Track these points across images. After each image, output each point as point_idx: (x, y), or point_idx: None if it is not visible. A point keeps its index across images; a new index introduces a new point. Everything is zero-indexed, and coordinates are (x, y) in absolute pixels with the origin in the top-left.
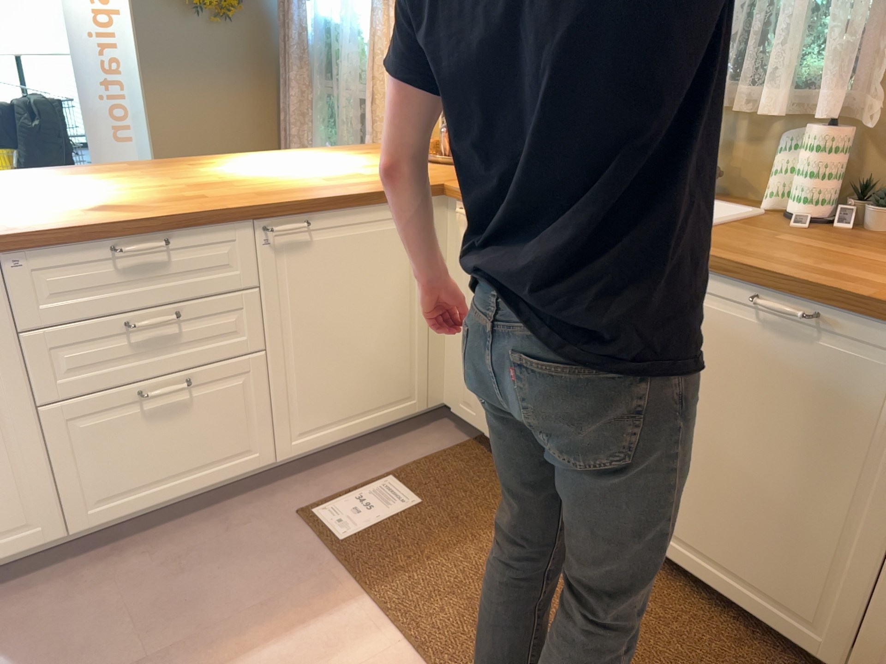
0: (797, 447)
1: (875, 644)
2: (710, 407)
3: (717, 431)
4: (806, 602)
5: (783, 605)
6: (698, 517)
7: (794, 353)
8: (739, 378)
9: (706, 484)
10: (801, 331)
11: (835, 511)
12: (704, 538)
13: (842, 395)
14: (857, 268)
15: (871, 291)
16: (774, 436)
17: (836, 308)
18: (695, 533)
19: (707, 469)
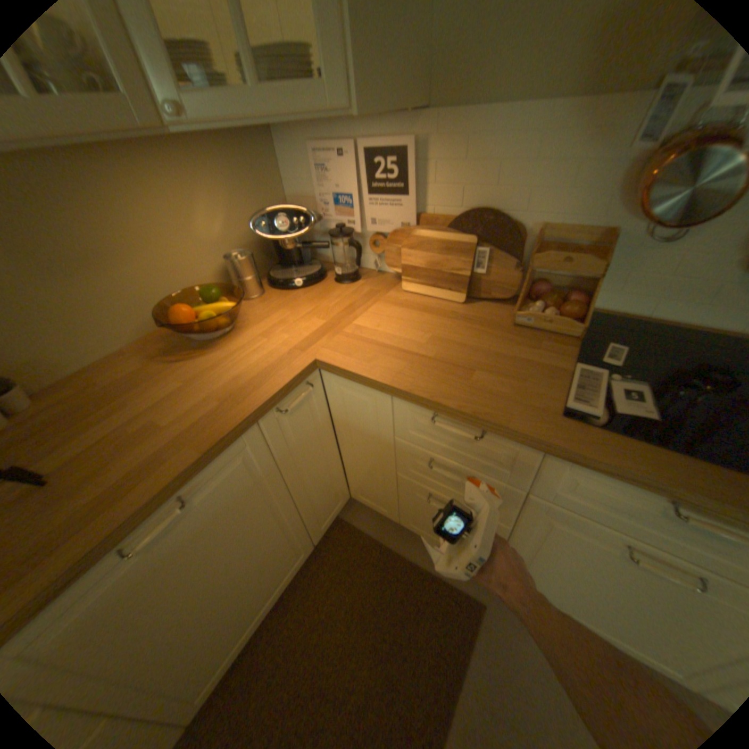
0: (236, 544)
1: (315, 527)
2: (168, 620)
3: (187, 615)
4: (291, 560)
5: (285, 576)
6: (223, 638)
7: (188, 528)
8: (168, 585)
9: (210, 630)
10: (177, 517)
11: (272, 529)
12: (236, 633)
13: (232, 501)
14: (120, 454)
15: (187, 451)
16: (220, 561)
17: (190, 481)
18: (229, 642)
19: (204, 627)
